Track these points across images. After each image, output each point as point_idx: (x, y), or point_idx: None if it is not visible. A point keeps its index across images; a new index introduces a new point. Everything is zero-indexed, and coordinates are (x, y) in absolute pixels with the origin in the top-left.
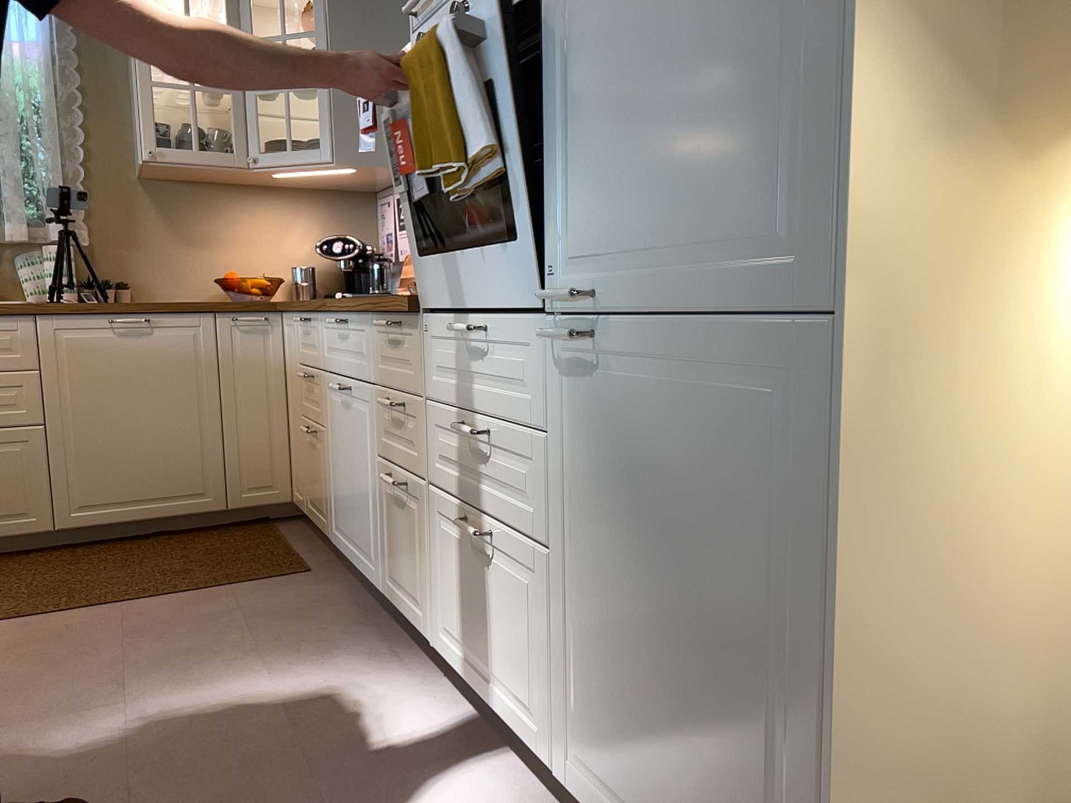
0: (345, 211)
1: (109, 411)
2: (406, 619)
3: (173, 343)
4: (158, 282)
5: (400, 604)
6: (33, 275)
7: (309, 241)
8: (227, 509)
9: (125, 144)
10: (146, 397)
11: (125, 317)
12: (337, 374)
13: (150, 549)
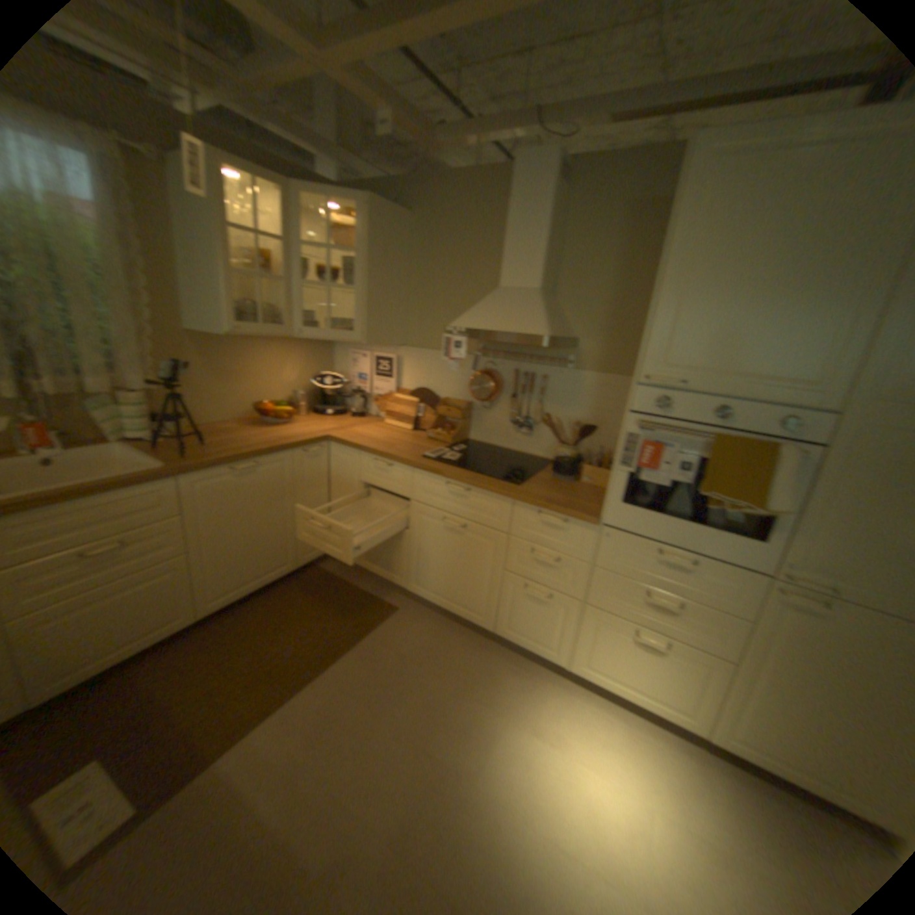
0: (315, 350)
1: (228, 531)
2: (525, 649)
3: (267, 475)
4: (198, 410)
5: (520, 642)
6: (103, 418)
7: (294, 371)
8: (296, 569)
9: (167, 301)
10: (251, 515)
11: (237, 465)
12: (434, 508)
13: (265, 613)
